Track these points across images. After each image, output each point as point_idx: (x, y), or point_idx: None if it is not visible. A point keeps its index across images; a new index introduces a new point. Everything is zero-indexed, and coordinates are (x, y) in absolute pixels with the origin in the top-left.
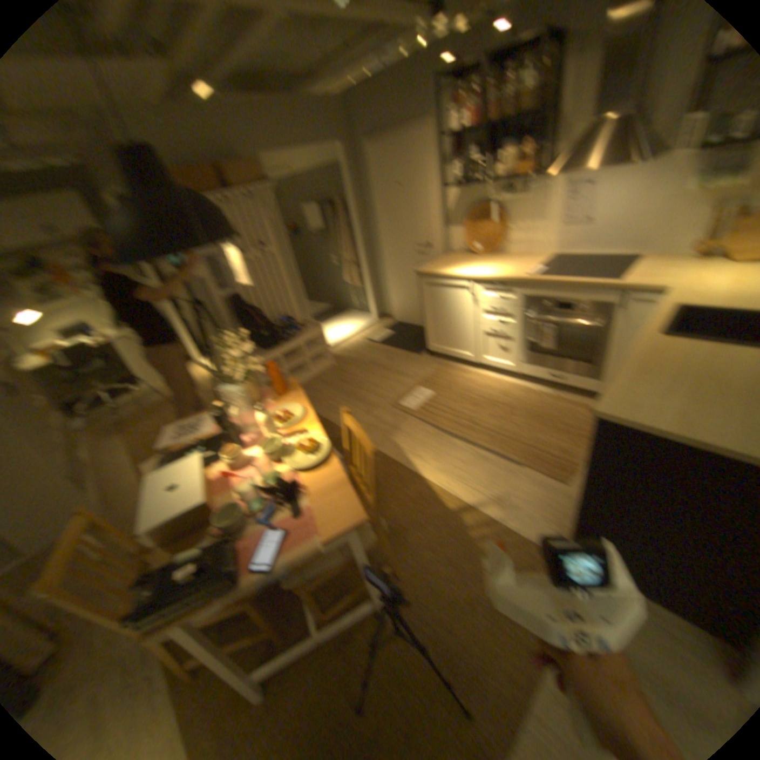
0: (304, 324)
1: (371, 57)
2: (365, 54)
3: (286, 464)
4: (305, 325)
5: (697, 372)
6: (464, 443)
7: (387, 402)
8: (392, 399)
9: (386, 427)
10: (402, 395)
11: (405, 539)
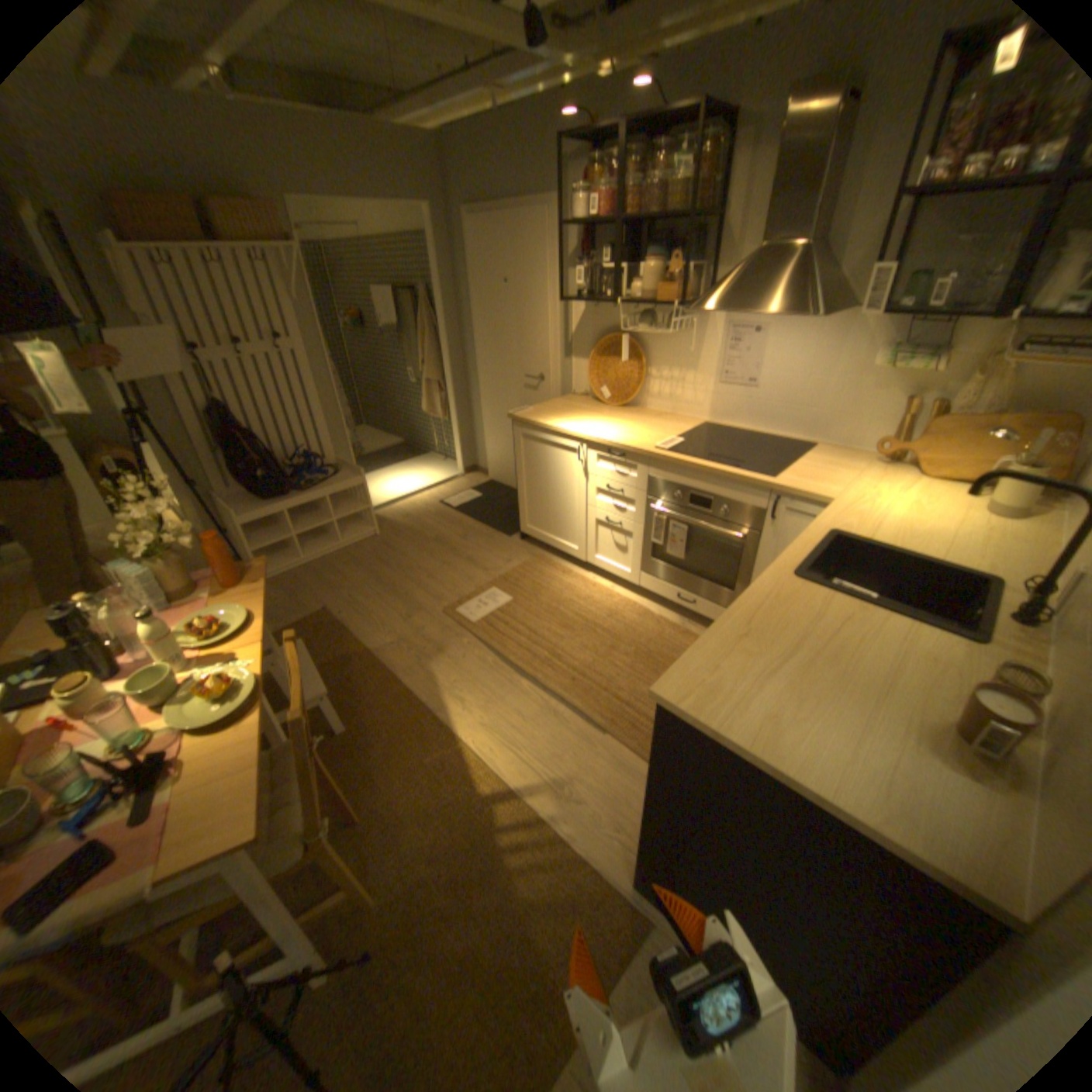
0: (343, 471)
1: (485, 94)
2: (474, 88)
3: (176, 720)
4: (343, 473)
5: (820, 647)
6: (535, 689)
7: (441, 608)
8: (451, 605)
9: (428, 649)
10: (467, 599)
11: (399, 843)
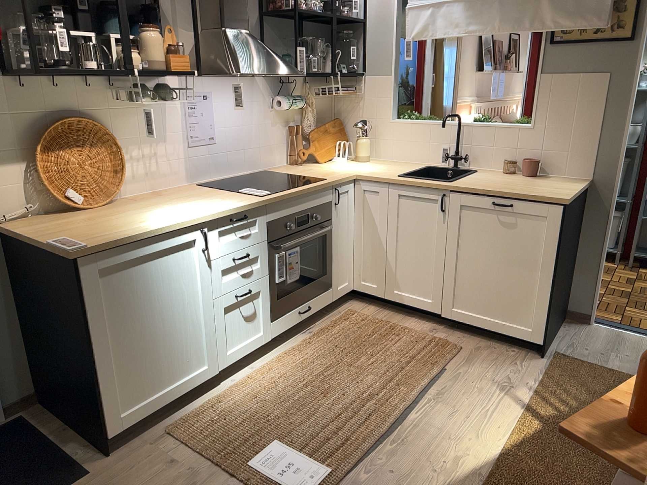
0: None
1: None
2: None
3: None
4: None
5: (503, 183)
6: (418, 408)
7: None
8: None
9: None
10: None
11: None
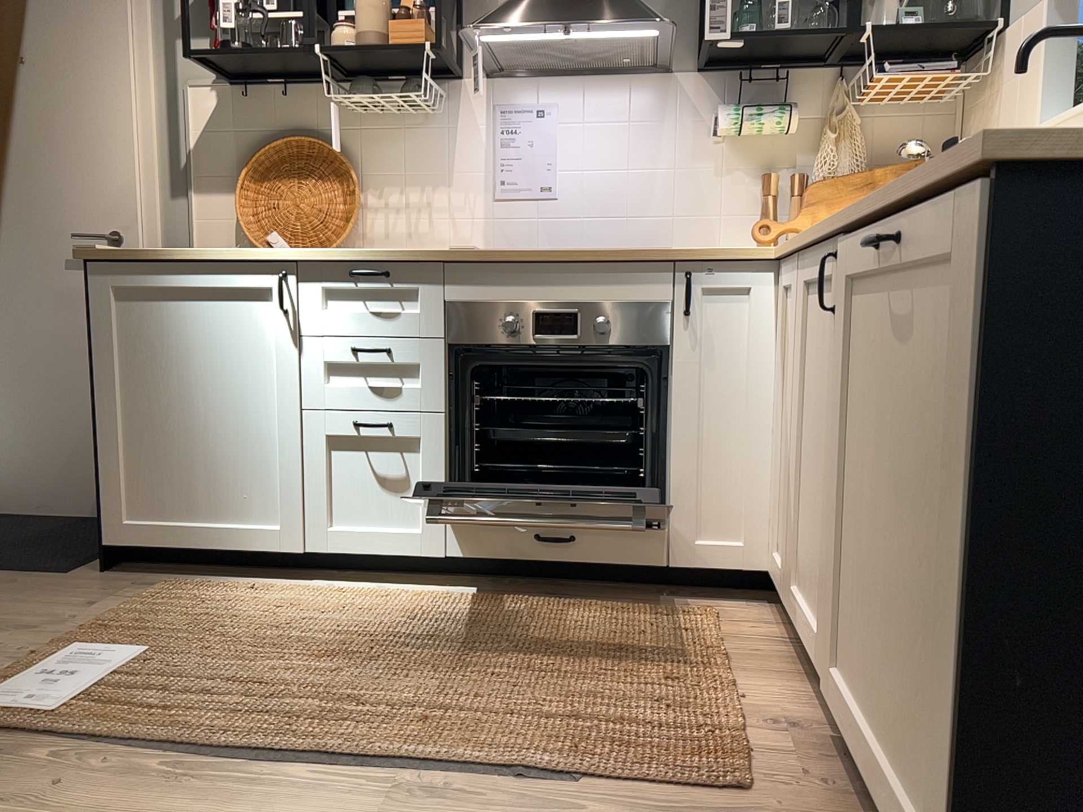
0: None
1: None
2: None
3: None
4: None
5: None
6: (341, 779)
7: None
8: None
9: None
10: None
11: None
